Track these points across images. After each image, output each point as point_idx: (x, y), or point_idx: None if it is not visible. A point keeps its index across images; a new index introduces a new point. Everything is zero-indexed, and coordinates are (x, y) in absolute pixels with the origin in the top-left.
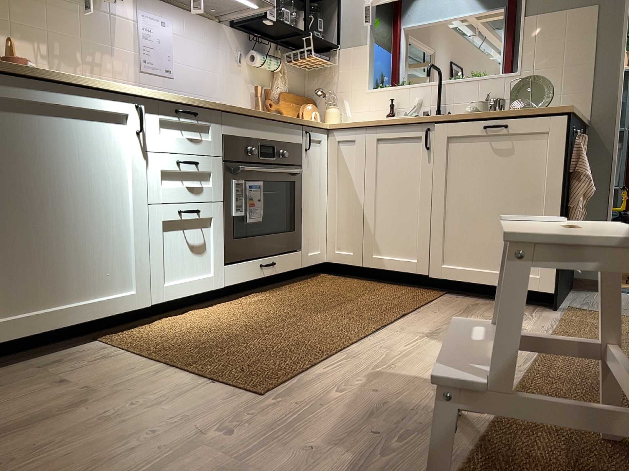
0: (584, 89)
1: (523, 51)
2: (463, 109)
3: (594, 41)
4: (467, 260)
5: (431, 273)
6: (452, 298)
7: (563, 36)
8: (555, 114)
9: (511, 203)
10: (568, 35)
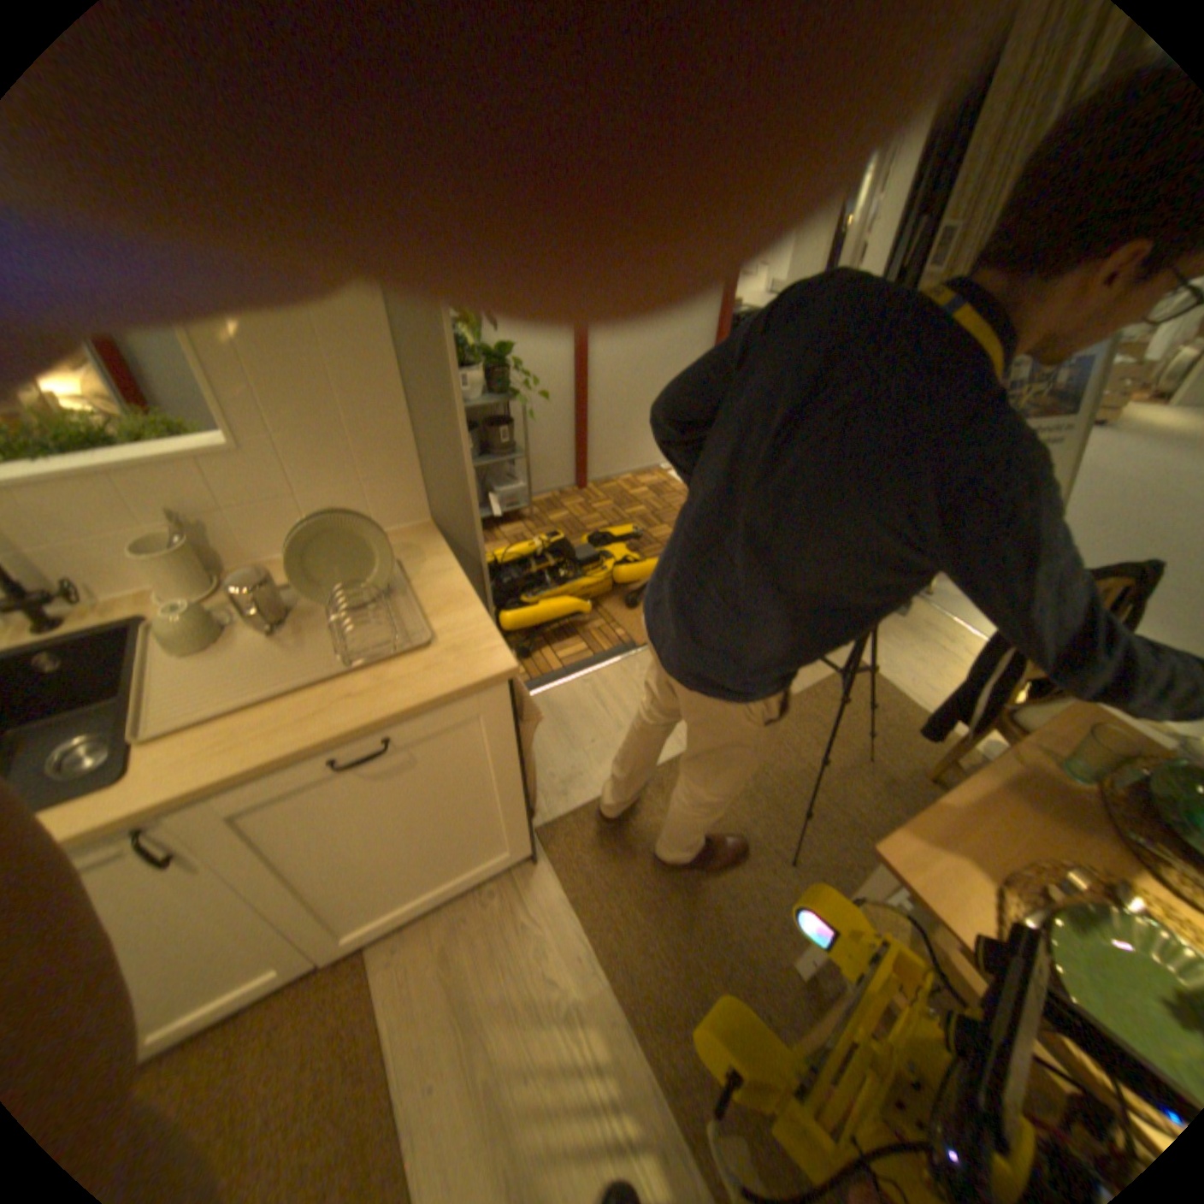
0: (404, 463)
1: (212, 378)
2: (94, 547)
3: (392, 357)
4: (379, 910)
5: (315, 964)
6: (389, 976)
7: (314, 341)
8: (483, 687)
9: (434, 818)
10: (328, 339)
